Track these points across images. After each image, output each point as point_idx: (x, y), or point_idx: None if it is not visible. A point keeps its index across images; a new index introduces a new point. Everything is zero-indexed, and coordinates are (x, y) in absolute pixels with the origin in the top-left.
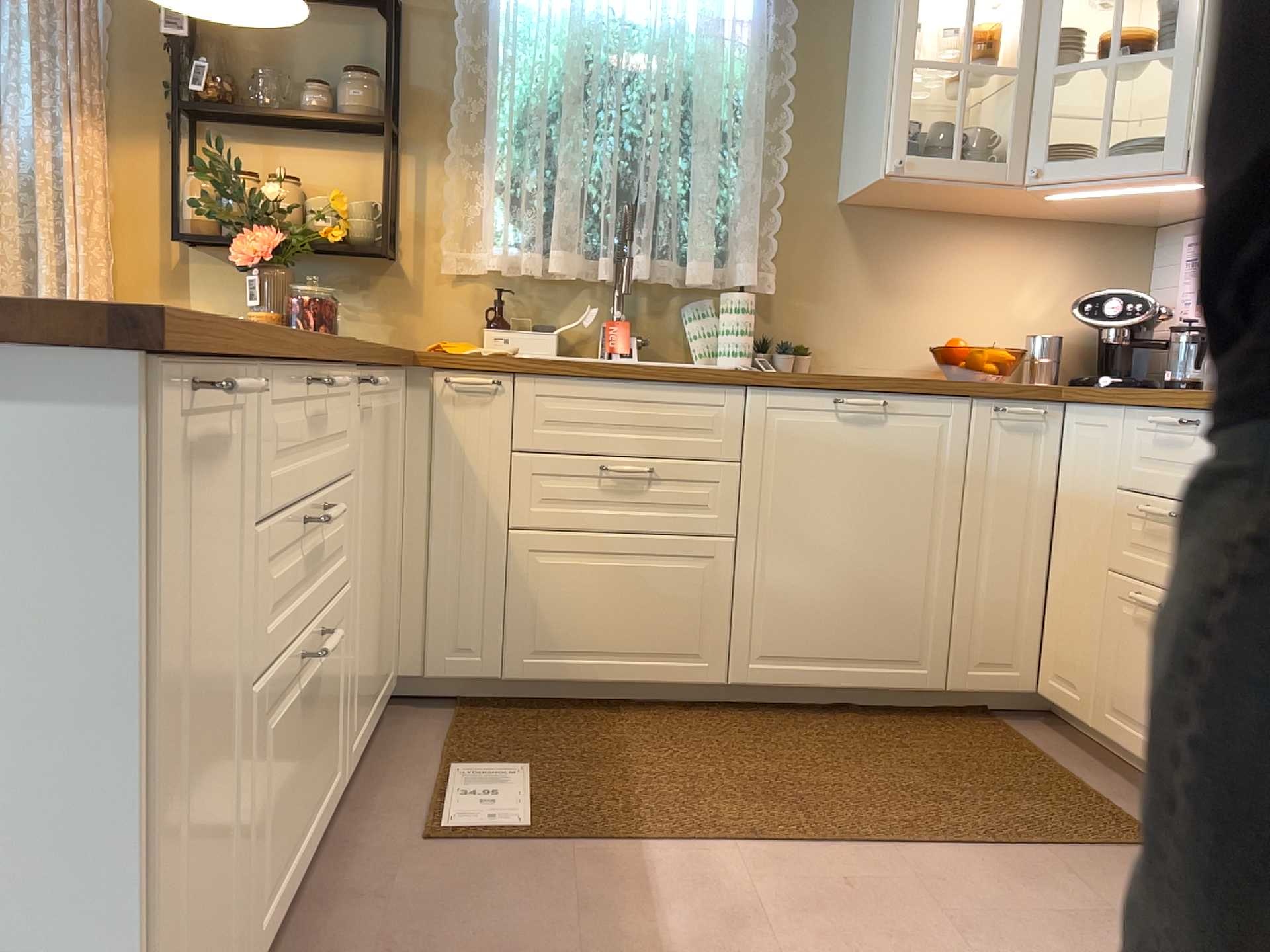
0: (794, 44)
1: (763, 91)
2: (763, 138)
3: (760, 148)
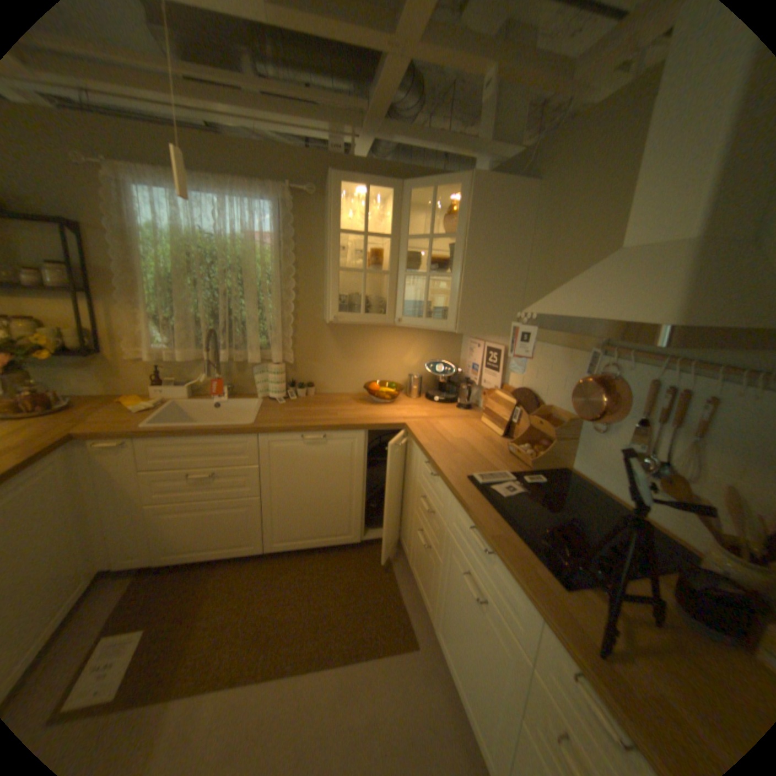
0: (294, 247)
1: (279, 272)
2: (284, 291)
3: (283, 296)
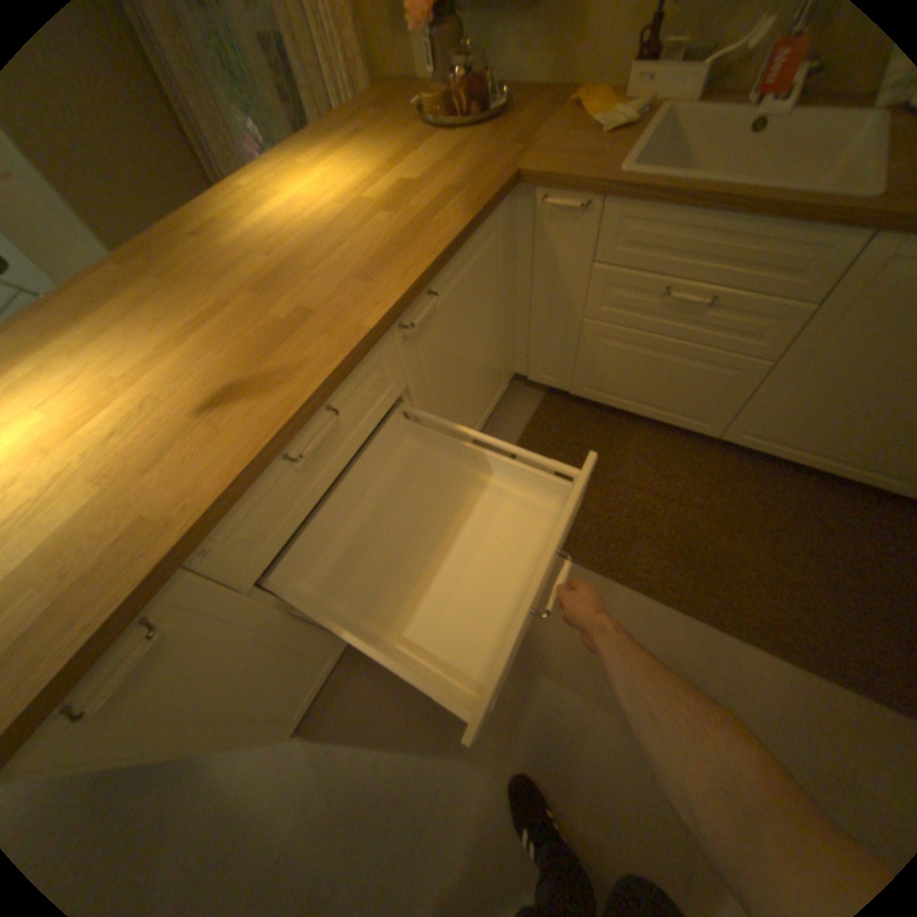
0: None
1: None
2: None
3: None
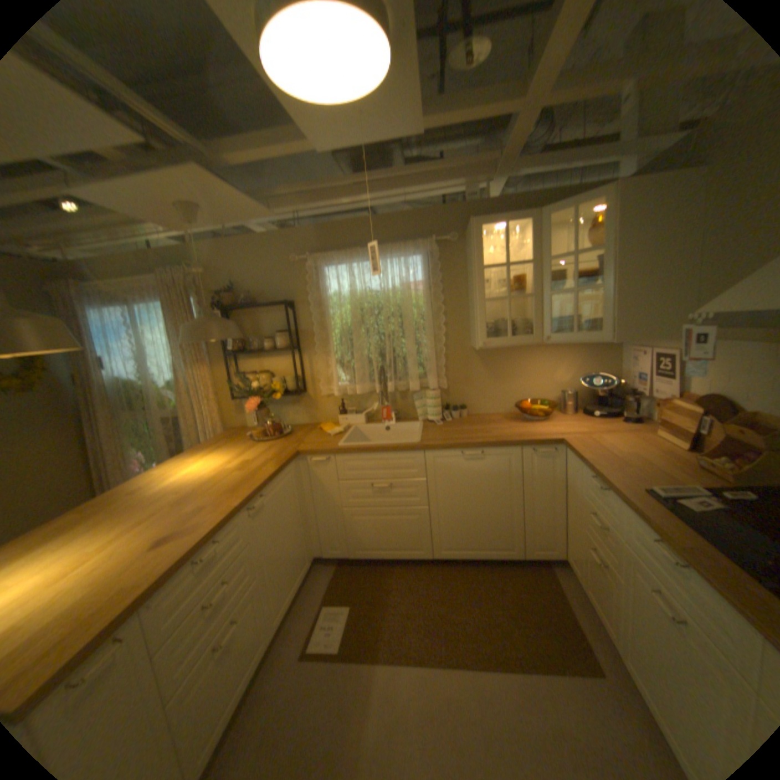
0: (441, 288)
1: (430, 311)
2: (434, 326)
3: (434, 331)
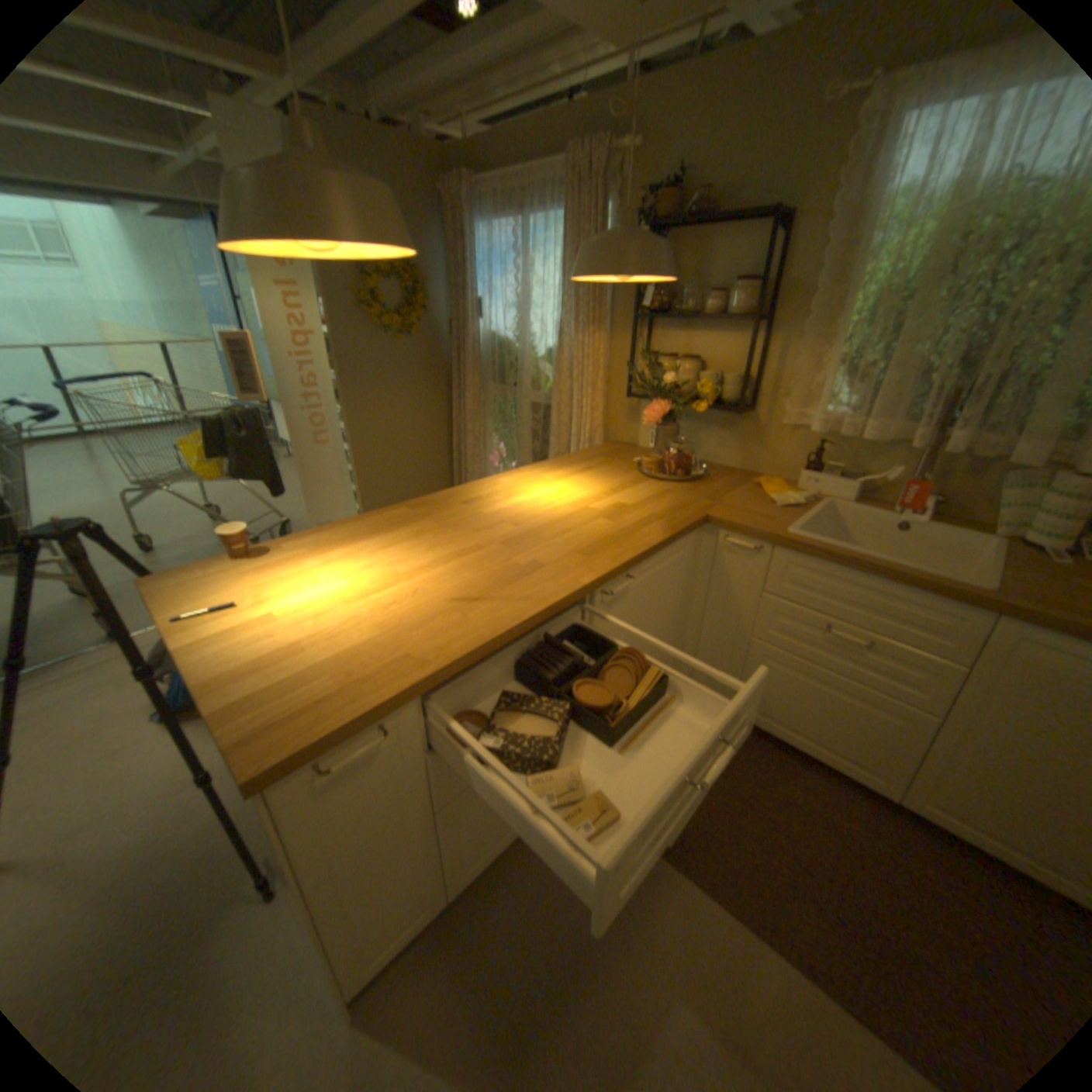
0: None
1: None
2: None
3: None
